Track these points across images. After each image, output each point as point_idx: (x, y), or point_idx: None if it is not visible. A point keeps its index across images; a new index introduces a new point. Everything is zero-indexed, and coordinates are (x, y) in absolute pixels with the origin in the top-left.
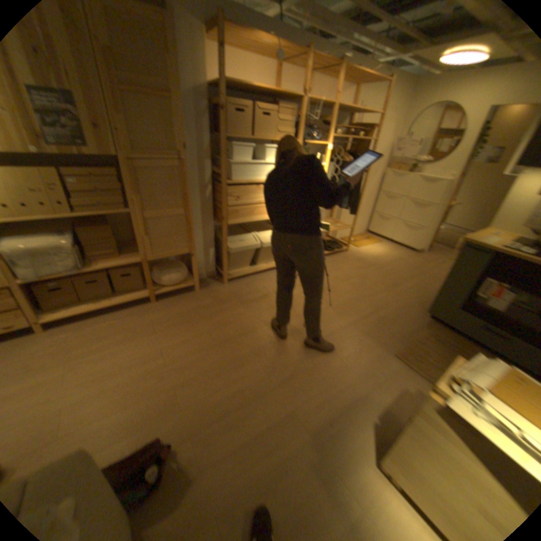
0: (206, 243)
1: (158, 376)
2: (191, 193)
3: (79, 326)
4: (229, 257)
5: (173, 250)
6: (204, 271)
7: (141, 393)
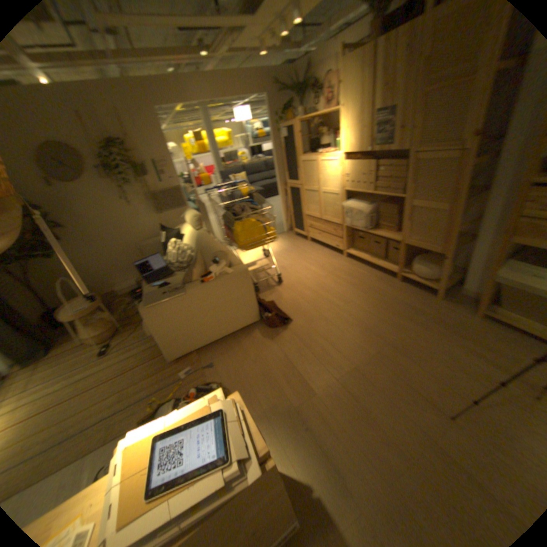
0: (493, 258)
1: (329, 309)
2: (493, 189)
3: (346, 262)
4: (501, 288)
5: (433, 245)
6: (475, 290)
7: (316, 306)
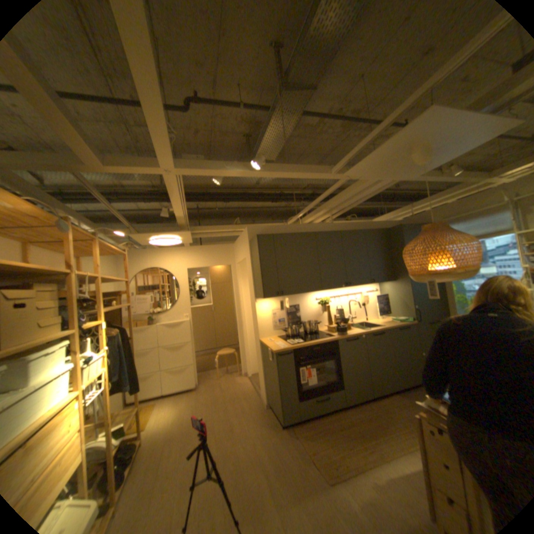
0: None
1: None
2: None
3: None
4: None
5: None
6: None
7: None
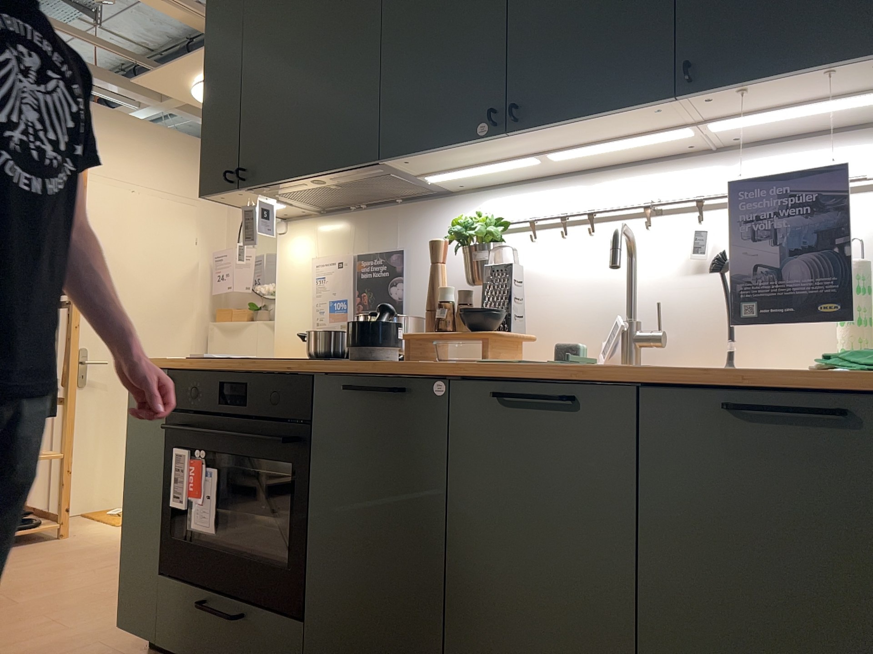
0: None
1: None
2: None
3: None
4: None
5: None
6: None
7: None
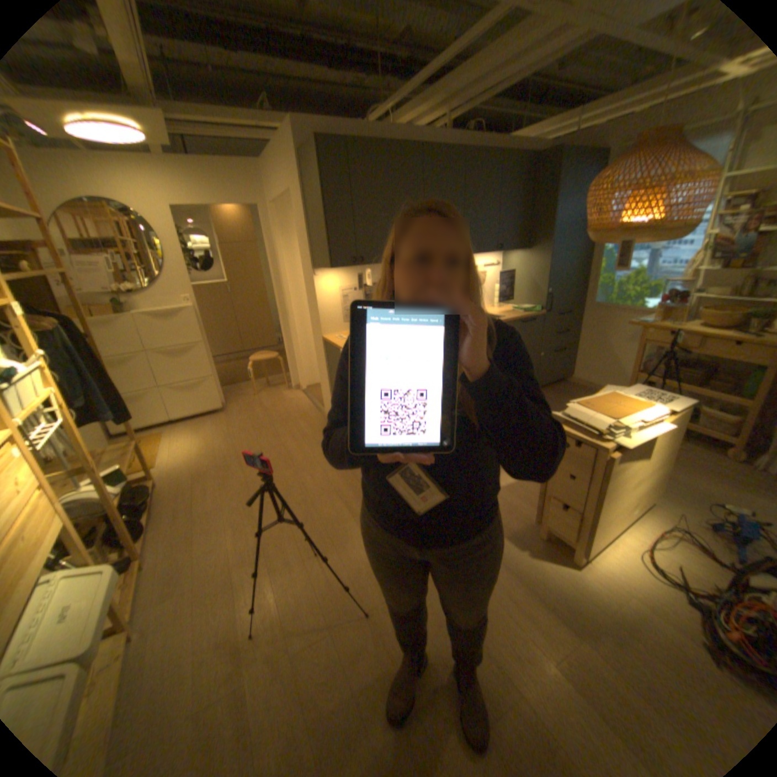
0: None
1: None
2: None
3: None
4: None
5: None
6: None
7: None
